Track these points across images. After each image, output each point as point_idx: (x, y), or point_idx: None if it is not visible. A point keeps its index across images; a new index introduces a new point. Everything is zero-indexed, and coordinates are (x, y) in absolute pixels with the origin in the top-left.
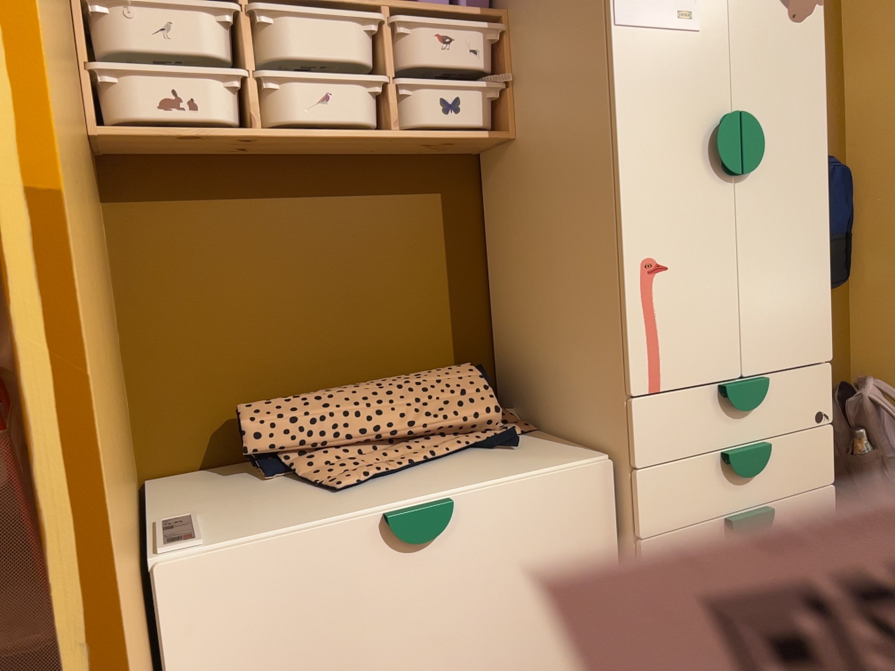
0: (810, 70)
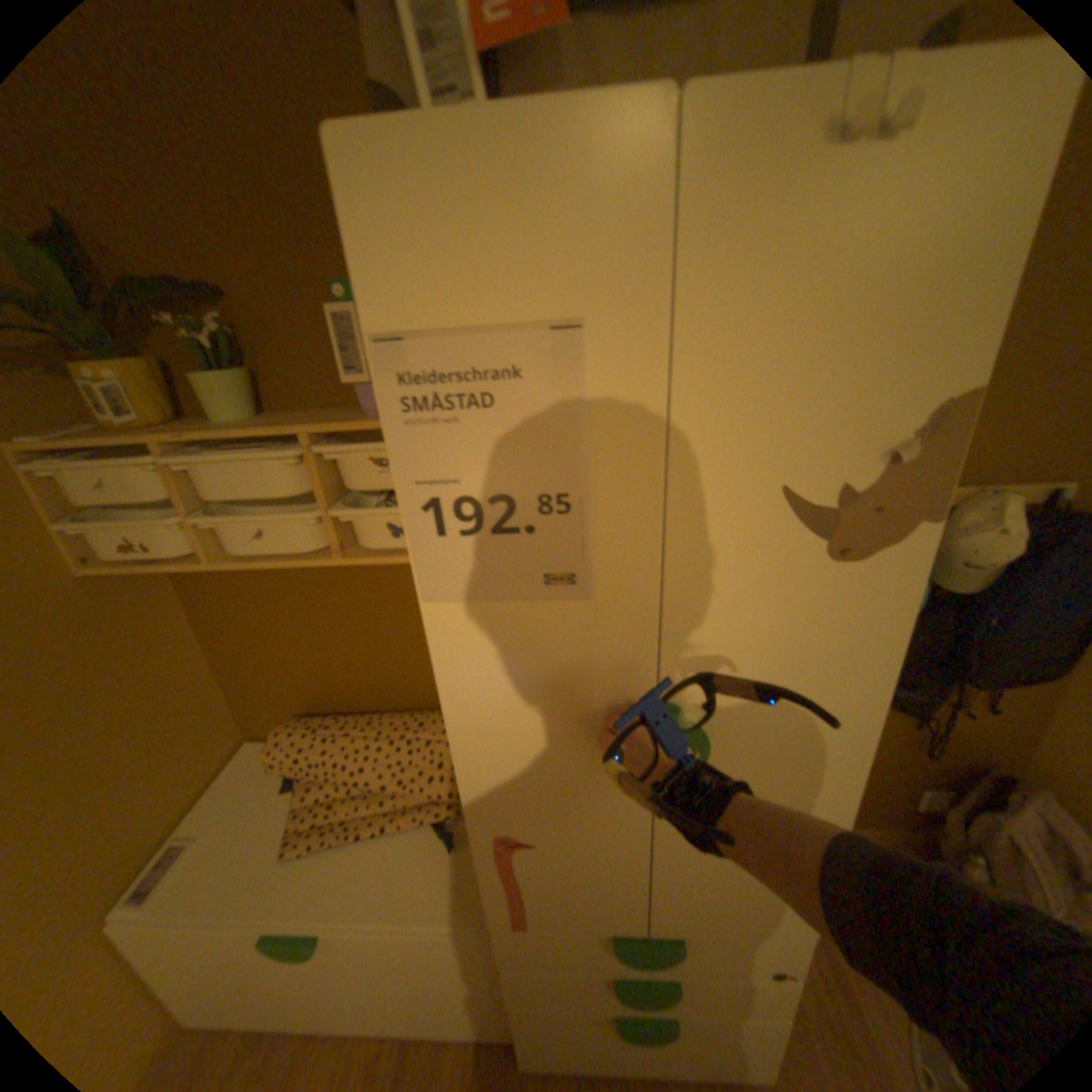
0: (865, 633)
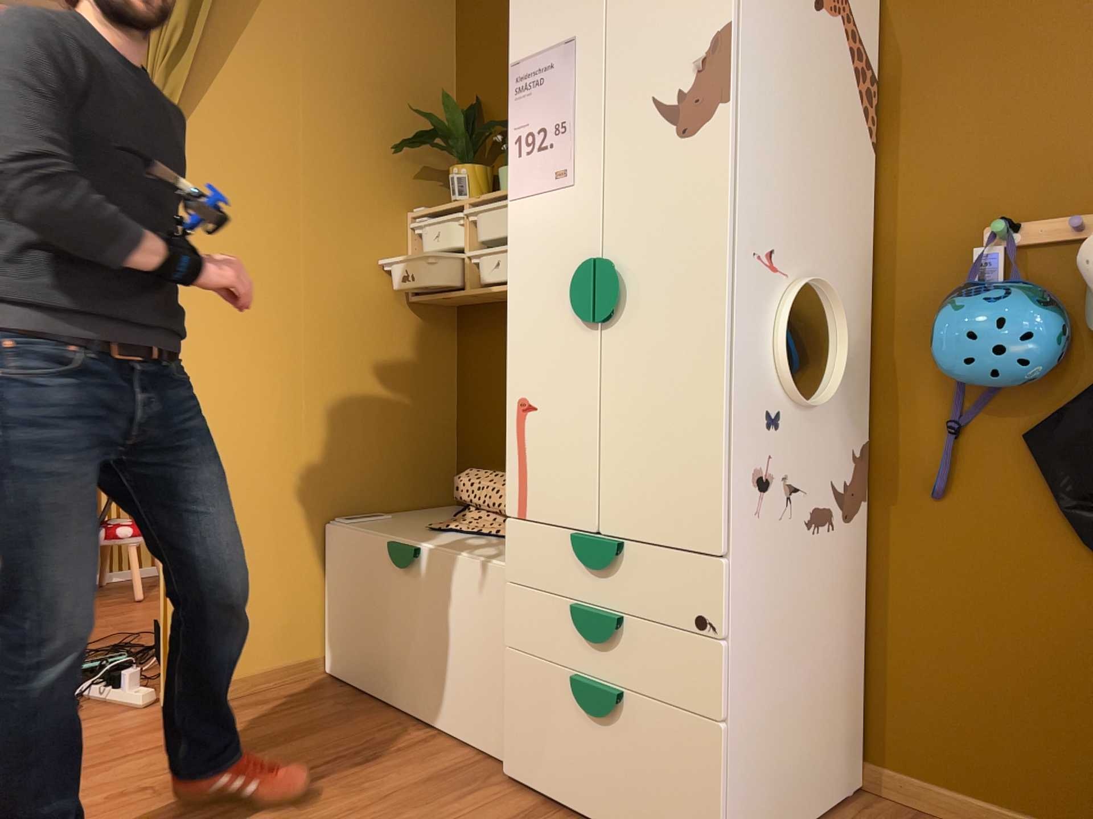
0: (704, 188)
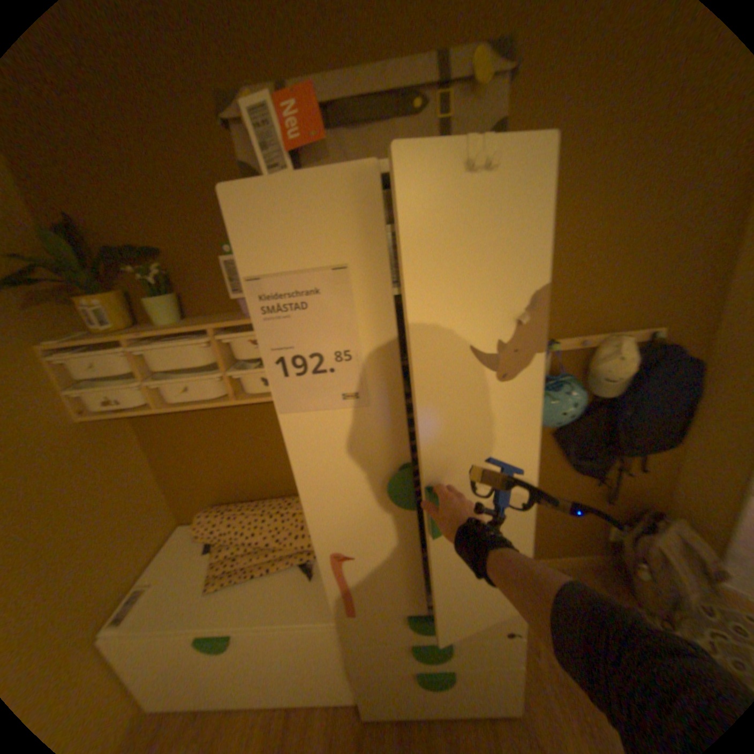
0: (516, 414)
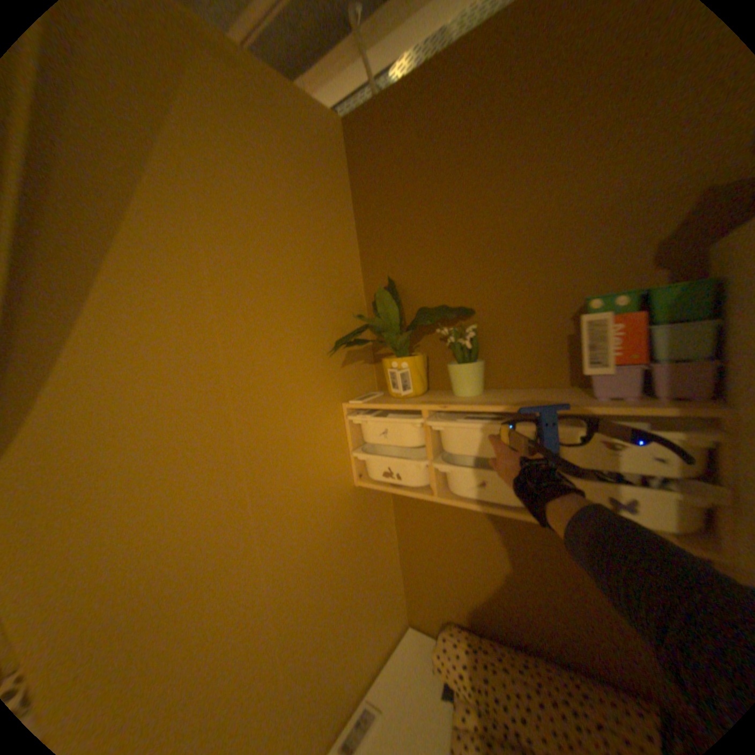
0: None
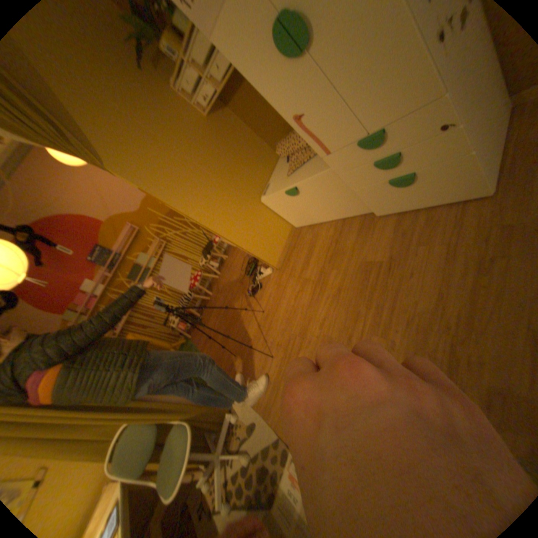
0: None
